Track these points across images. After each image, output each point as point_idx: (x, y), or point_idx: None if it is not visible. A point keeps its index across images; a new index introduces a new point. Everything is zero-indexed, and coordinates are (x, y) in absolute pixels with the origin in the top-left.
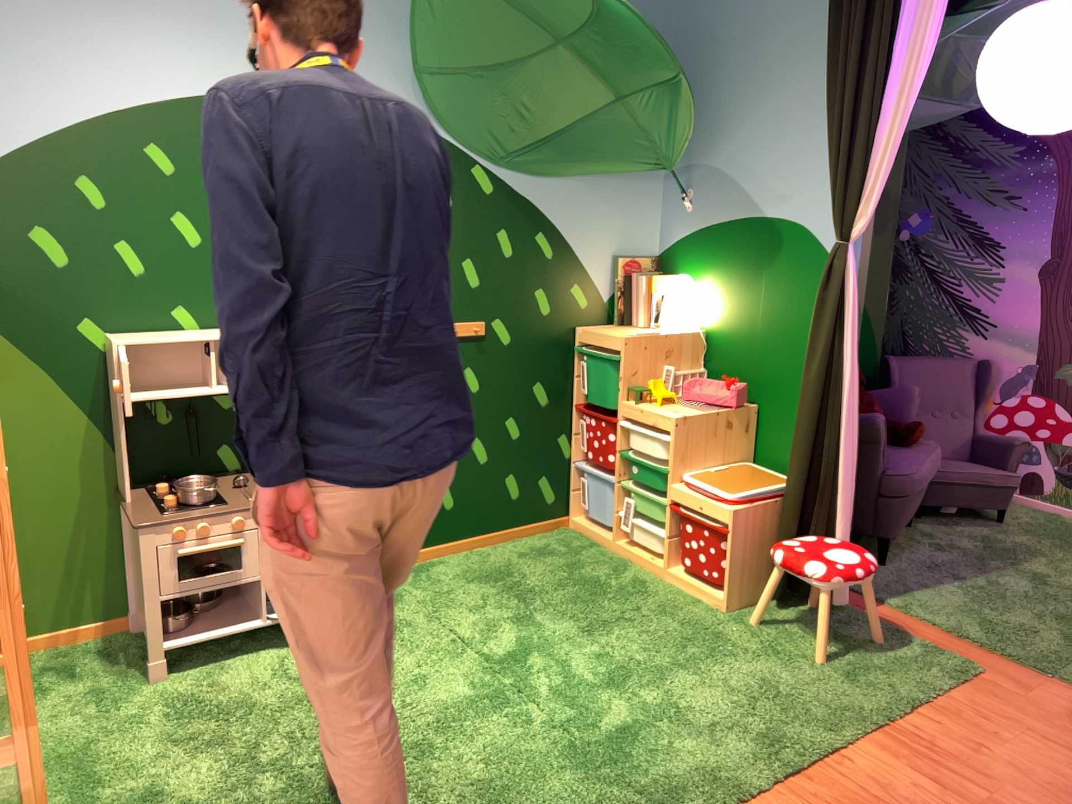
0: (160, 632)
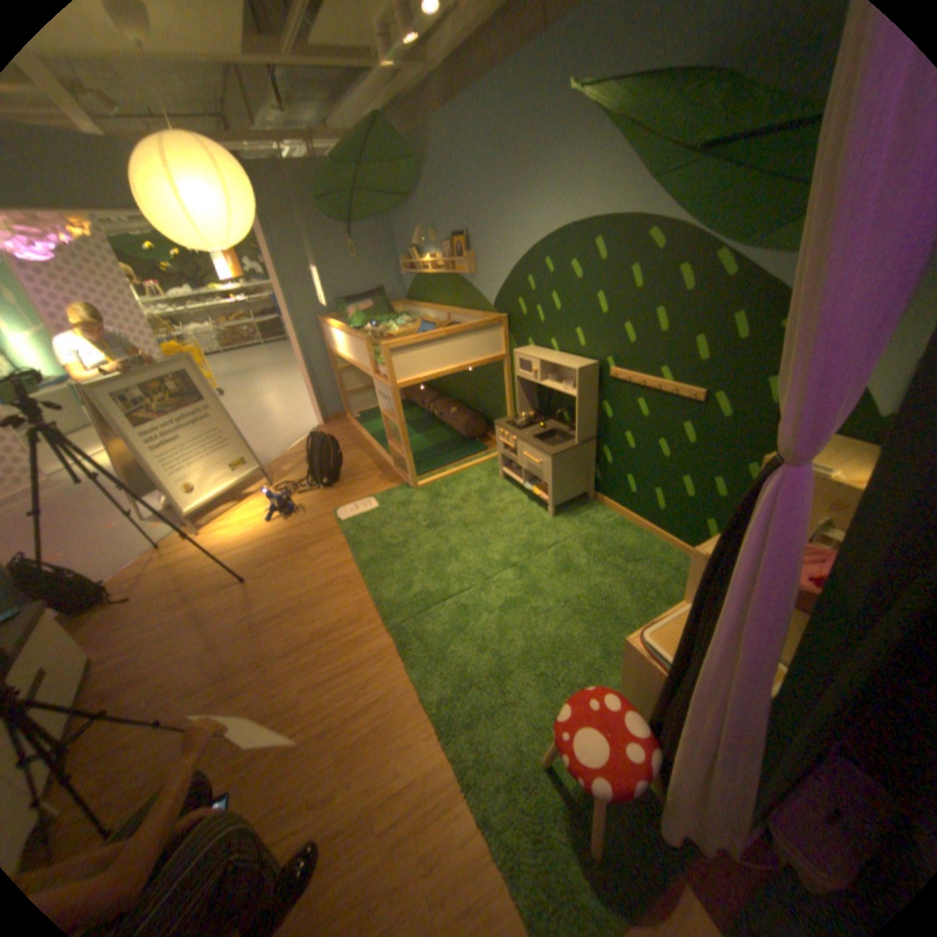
0: (499, 464)
